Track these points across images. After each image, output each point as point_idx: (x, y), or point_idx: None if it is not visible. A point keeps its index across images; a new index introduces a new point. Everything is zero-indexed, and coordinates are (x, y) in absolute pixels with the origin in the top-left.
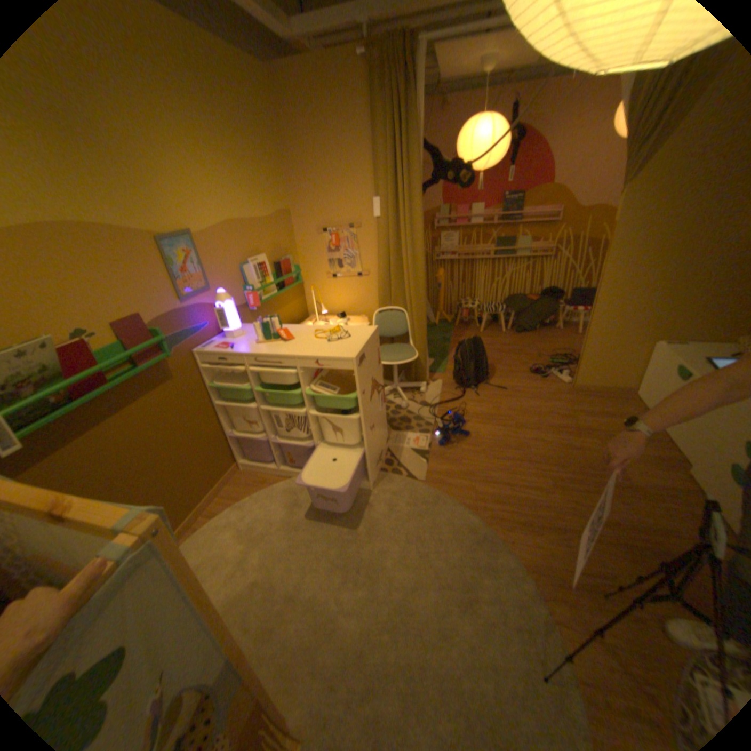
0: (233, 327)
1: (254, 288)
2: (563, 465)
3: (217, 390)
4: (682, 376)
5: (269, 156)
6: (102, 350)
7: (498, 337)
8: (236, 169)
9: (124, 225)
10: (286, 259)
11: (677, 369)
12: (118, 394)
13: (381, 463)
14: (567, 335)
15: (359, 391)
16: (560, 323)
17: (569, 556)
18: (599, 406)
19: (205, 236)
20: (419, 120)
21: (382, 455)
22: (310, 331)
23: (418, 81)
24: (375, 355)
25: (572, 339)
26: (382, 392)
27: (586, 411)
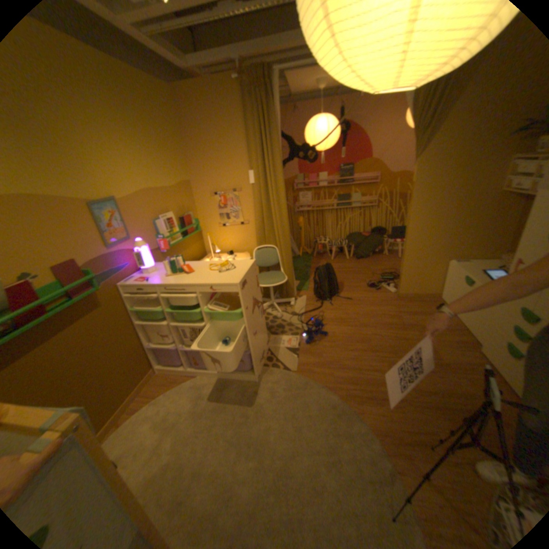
0: (149, 265)
1: (164, 236)
2: (395, 352)
3: (137, 312)
4: (468, 283)
5: (174, 144)
6: (44, 287)
7: (344, 263)
8: (150, 154)
9: (64, 195)
10: (189, 214)
11: (464, 278)
12: (57, 320)
13: (264, 360)
14: (391, 259)
15: (244, 307)
16: (386, 251)
17: (404, 420)
18: (417, 308)
19: (127, 200)
20: (277, 119)
21: (264, 354)
22: (207, 265)
23: (275, 94)
24: (255, 280)
25: (395, 261)
26: (262, 307)
27: (408, 312)
